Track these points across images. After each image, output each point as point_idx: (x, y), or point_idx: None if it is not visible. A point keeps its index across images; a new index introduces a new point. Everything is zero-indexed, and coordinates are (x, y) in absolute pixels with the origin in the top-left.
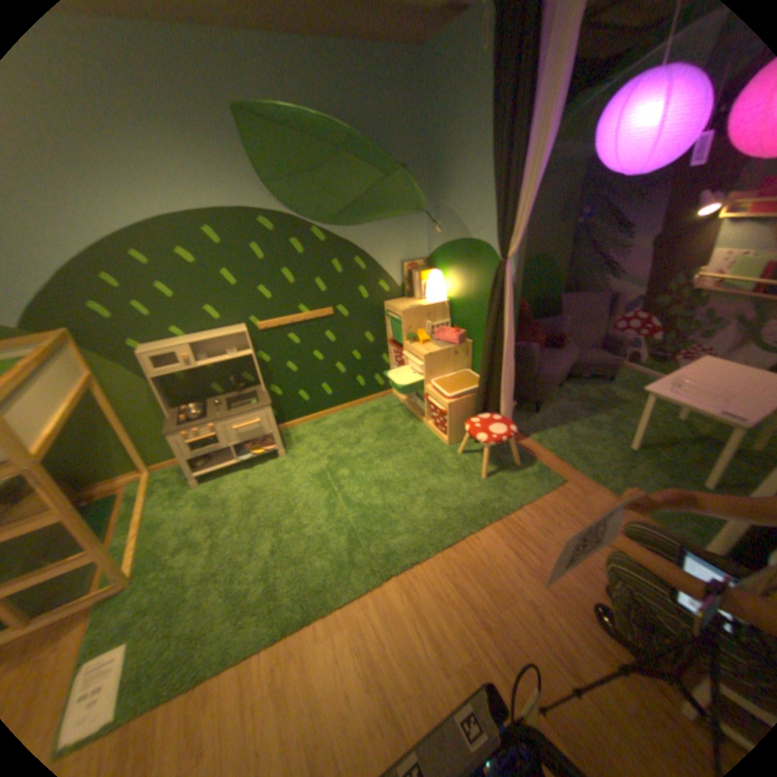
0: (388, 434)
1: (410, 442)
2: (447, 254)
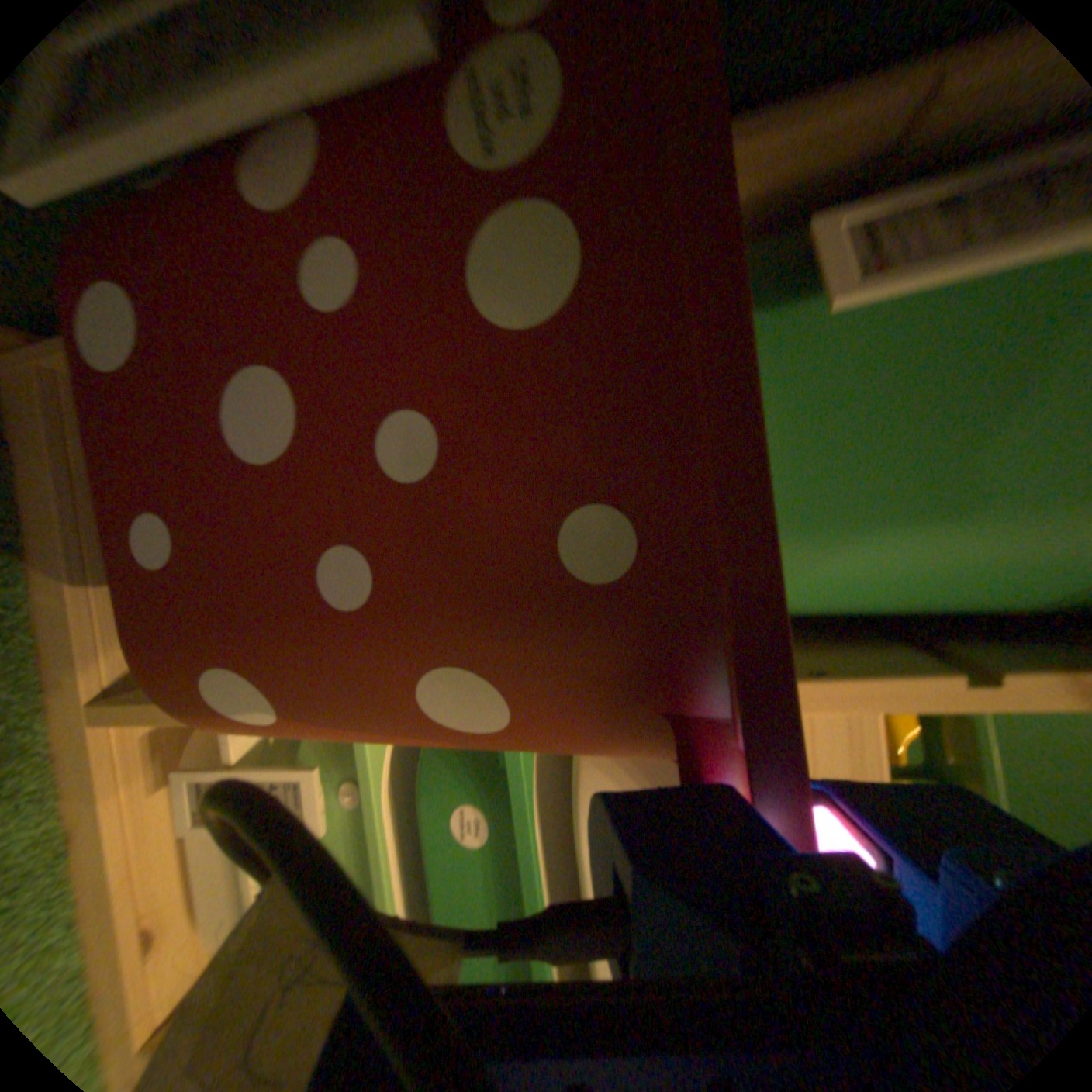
0: None
1: None
2: None
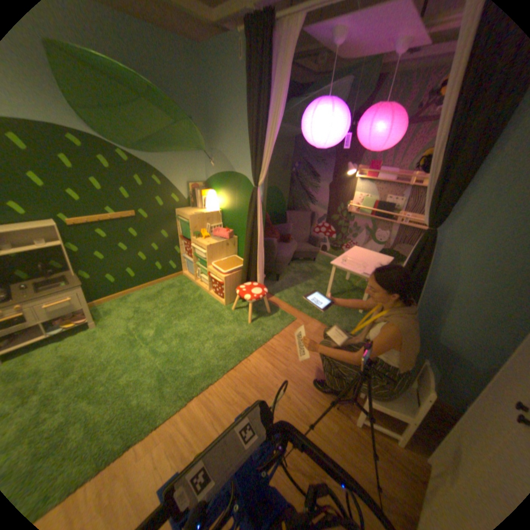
0: (183, 302)
1: (199, 305)
2: (219, 180)
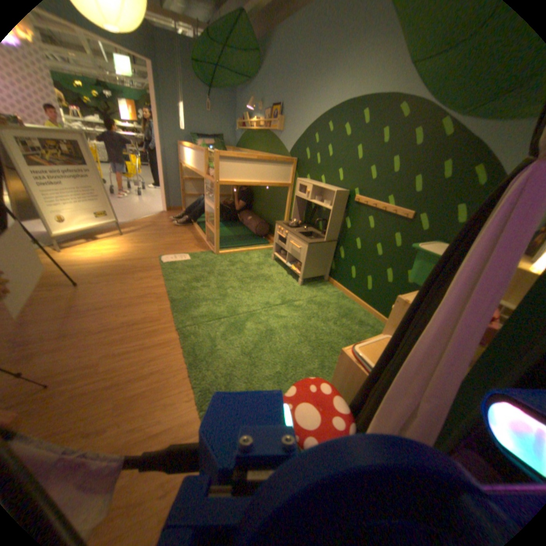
0: (340, 343)
1: (331, 360)
2: None
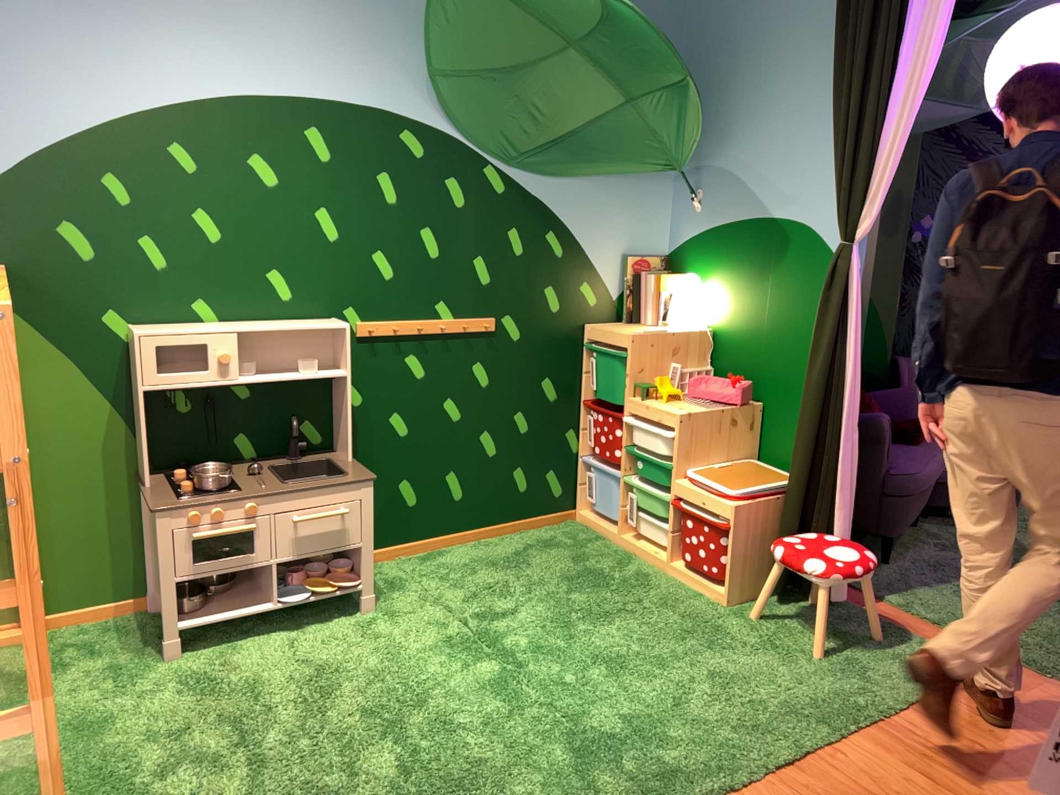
0: (591, 579)
1: (642, 592)
2: (711, 248)
